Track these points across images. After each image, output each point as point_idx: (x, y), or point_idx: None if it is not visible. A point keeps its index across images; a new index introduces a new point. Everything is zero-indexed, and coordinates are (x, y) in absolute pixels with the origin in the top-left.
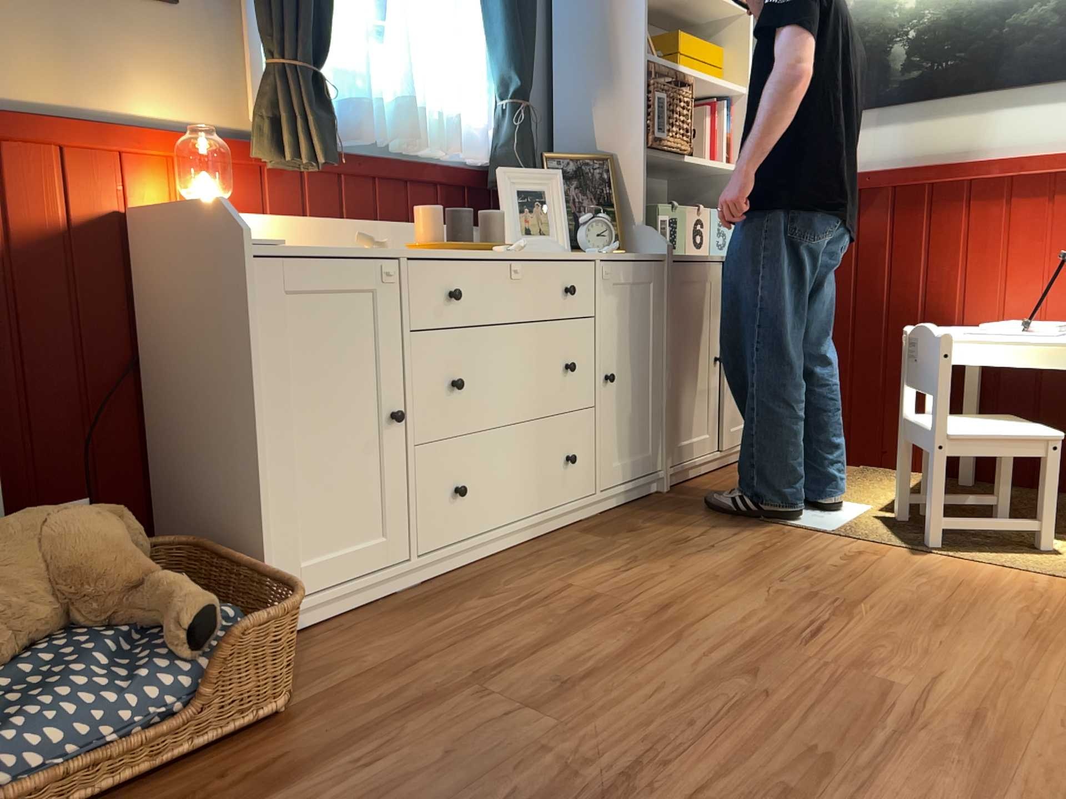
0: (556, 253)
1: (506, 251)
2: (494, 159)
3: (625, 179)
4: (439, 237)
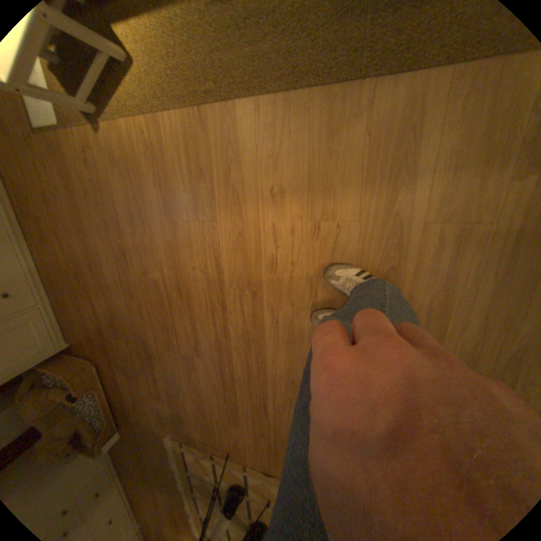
0: None
1: None
2: None
3: None
4: None
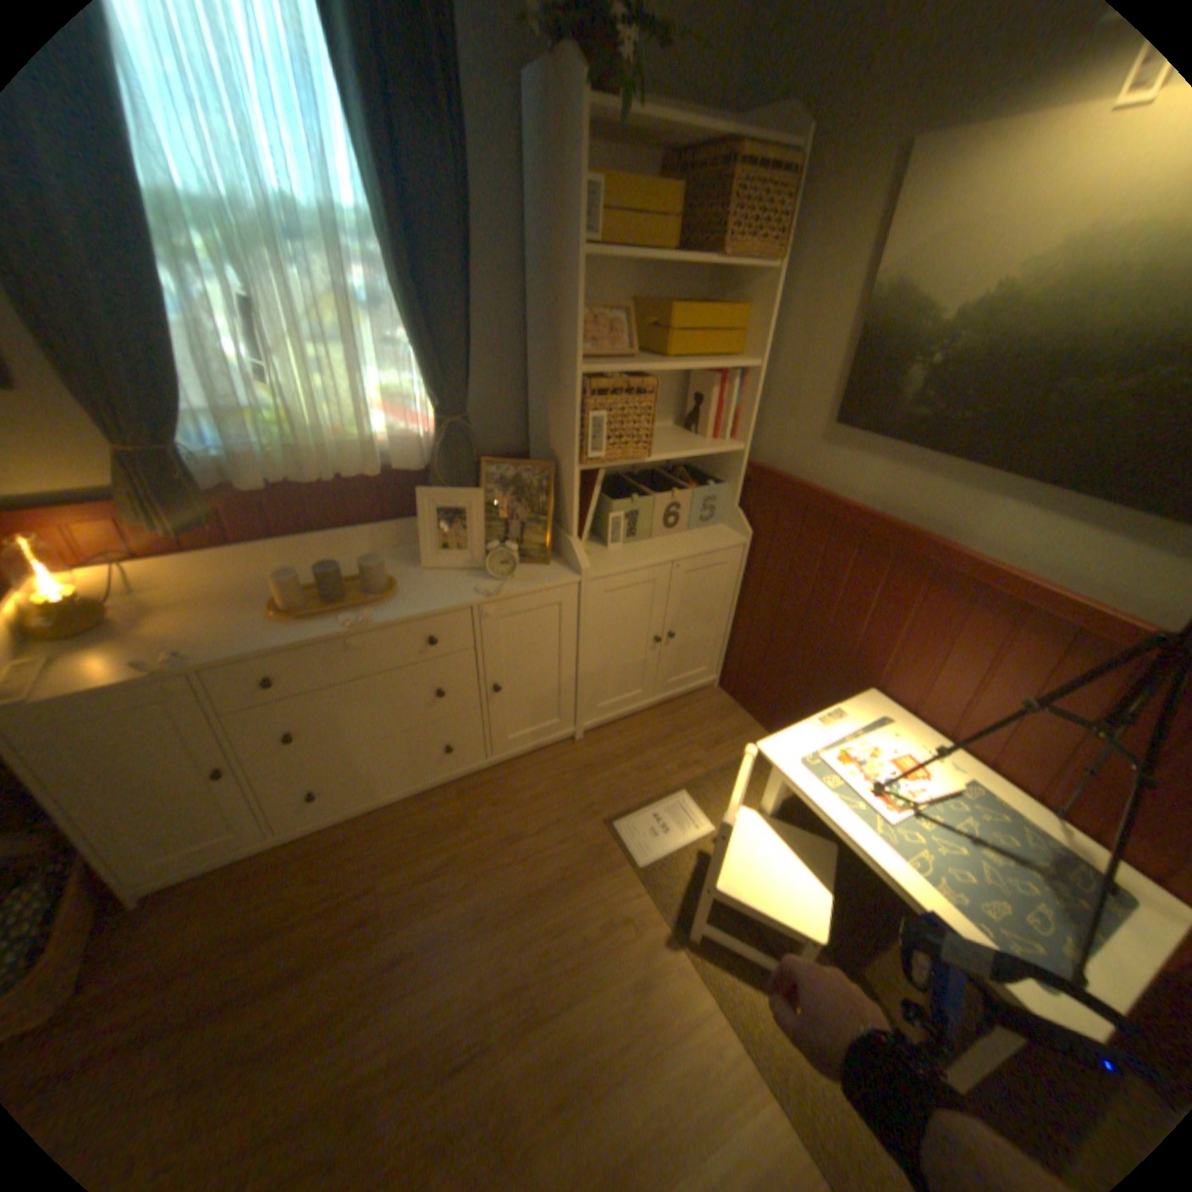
0: (424, 604)
1: (345, 625)
2: (432, 464)
3: (565, 487)
4: (294, 600)
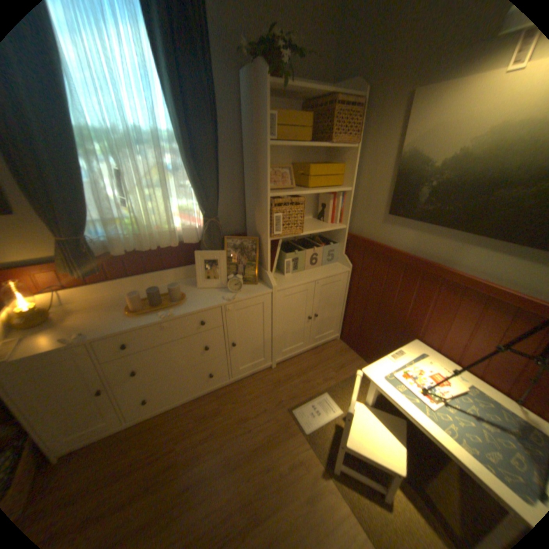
0: (199, 305)
1: (161, 317)
2: (202, 240)
3: (263, 248)
4: (137, 306)
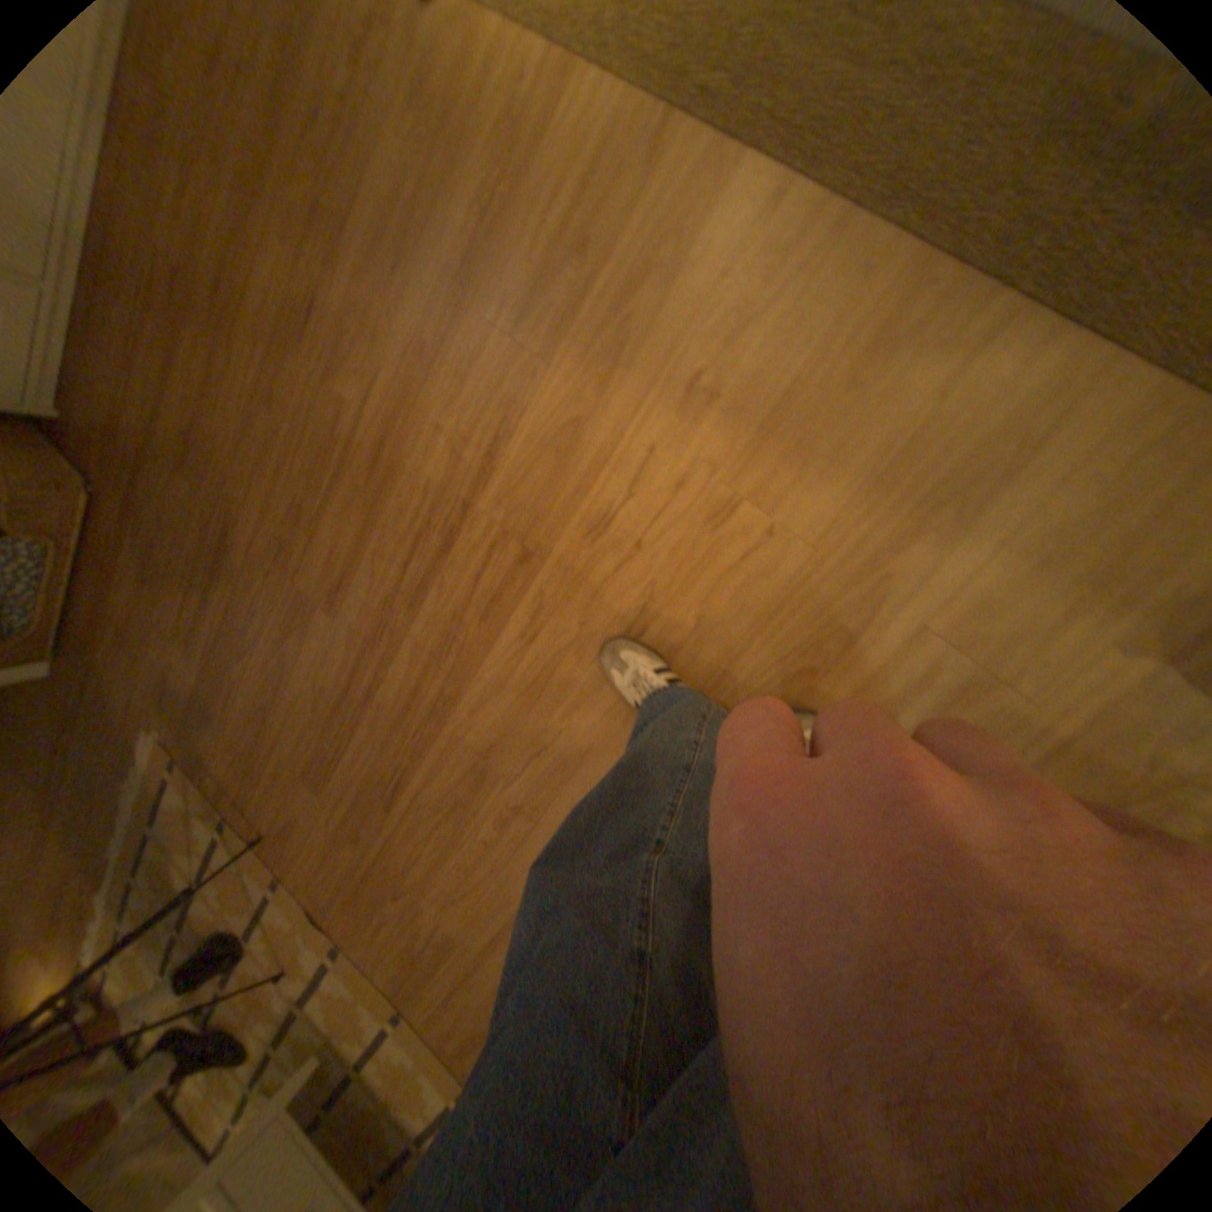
0: None
1: None
2: None
3: None
4: None
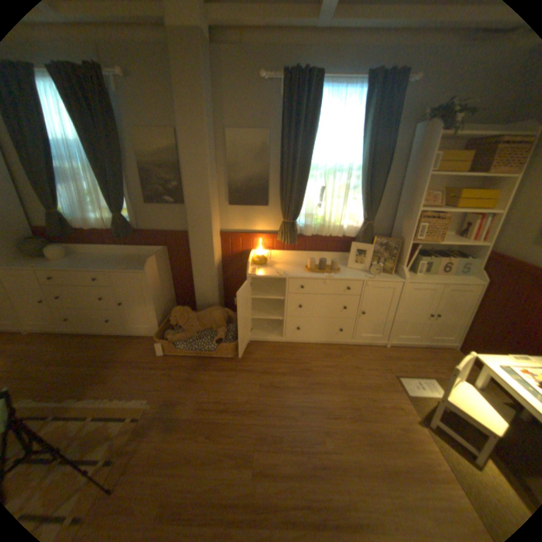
0: (348, 276)
1: (325, 276)
2: (357, 236)
3: (404, 248)
4: (312, 267)
